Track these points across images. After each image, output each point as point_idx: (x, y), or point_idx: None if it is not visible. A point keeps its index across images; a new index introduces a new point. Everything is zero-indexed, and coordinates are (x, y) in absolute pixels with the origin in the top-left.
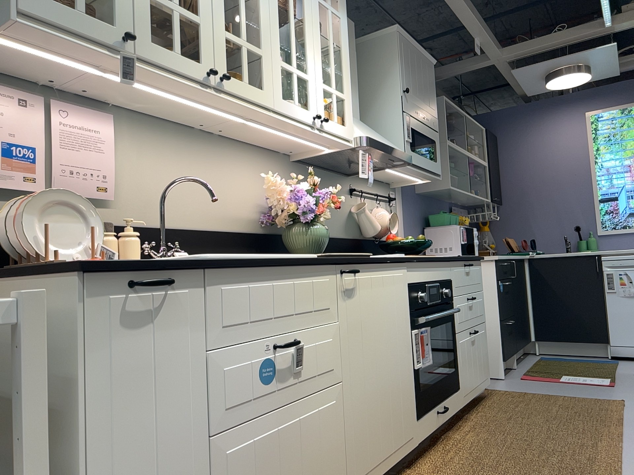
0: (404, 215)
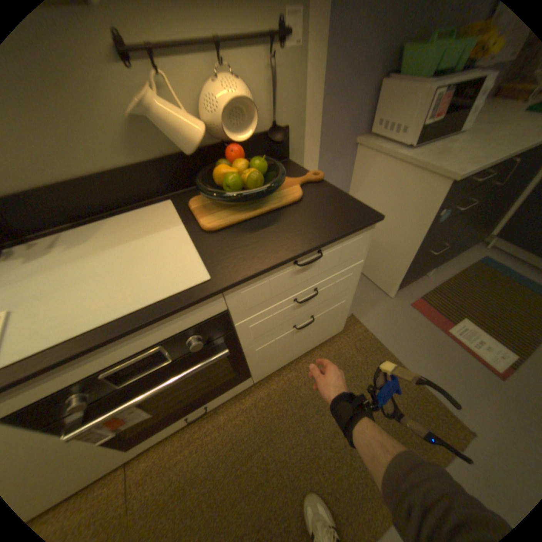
0: (326, 63)
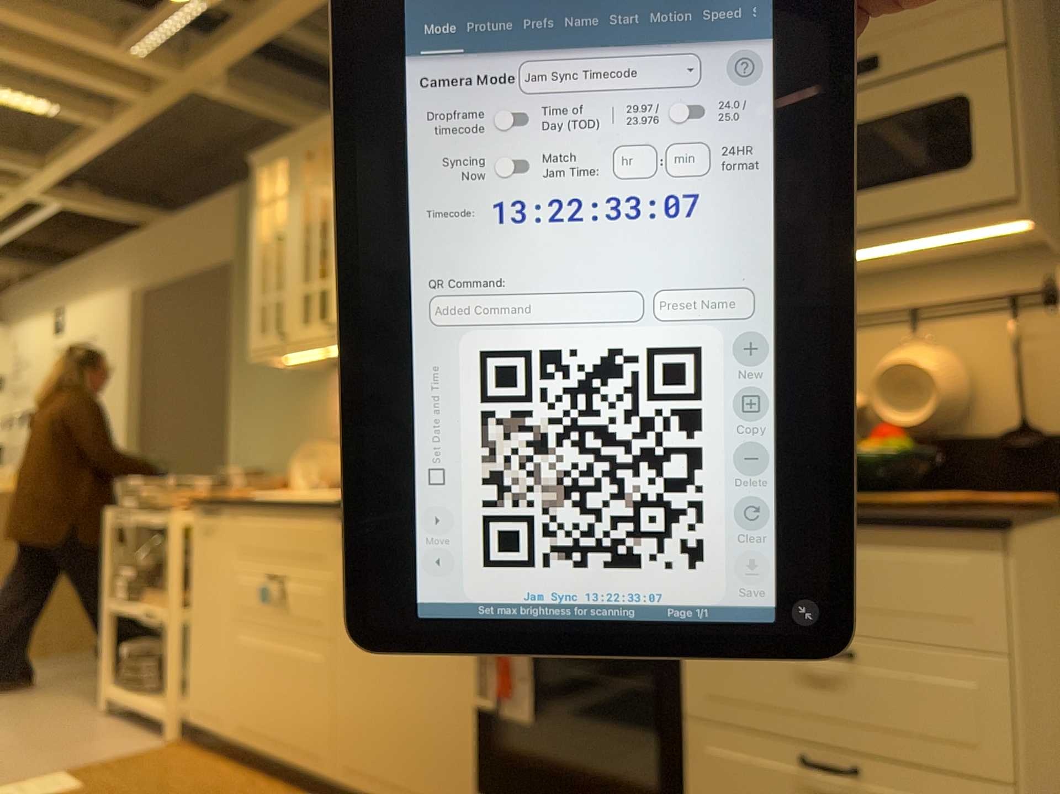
0: None
